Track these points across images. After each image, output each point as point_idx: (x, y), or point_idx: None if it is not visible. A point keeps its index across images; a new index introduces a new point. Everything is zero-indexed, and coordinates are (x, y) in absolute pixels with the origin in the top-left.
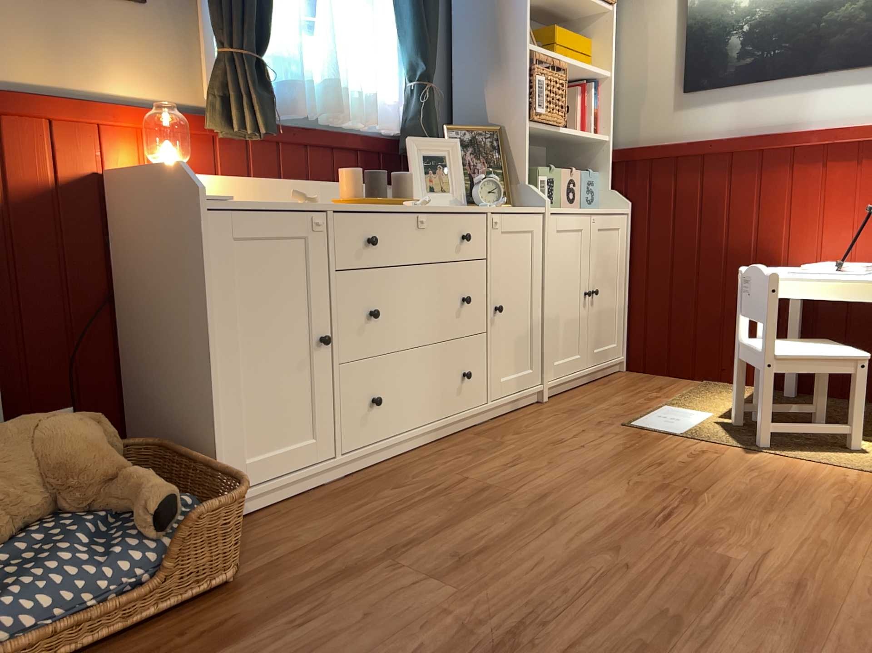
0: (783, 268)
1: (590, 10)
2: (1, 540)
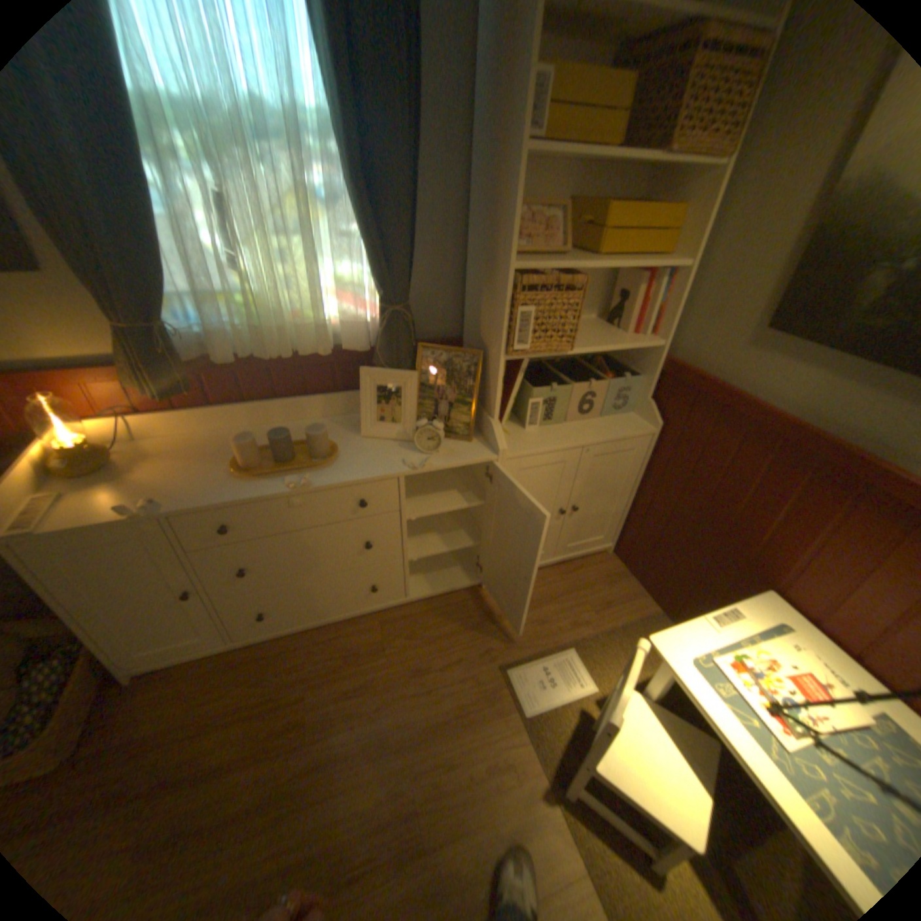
0: (768, 607)
1: (690, 164)
2: None
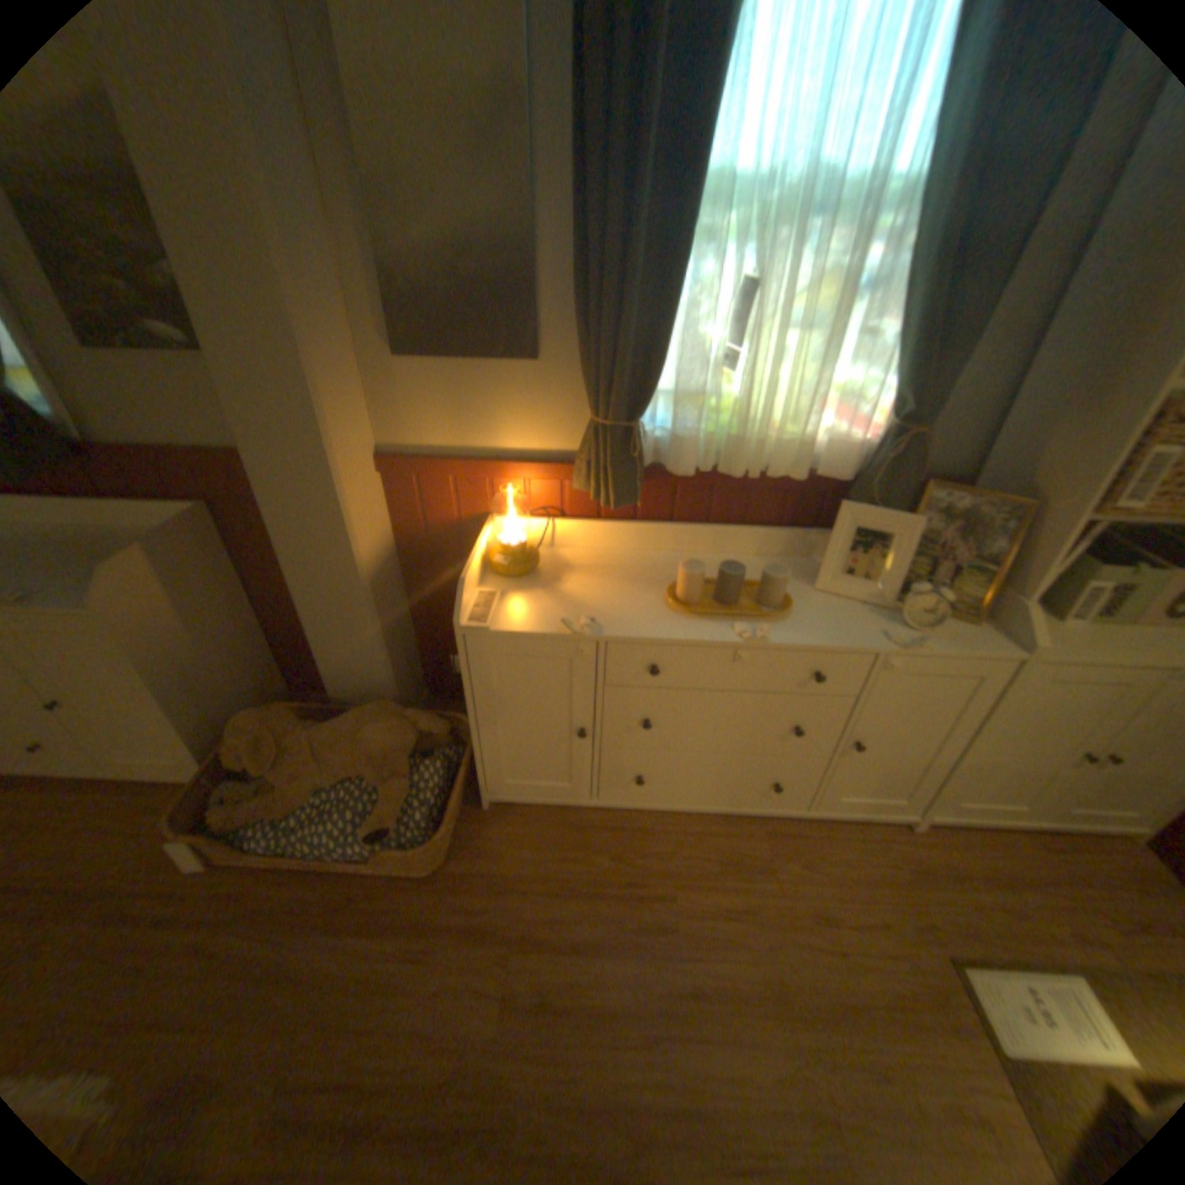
0: None
1: None
2: (327, 788)
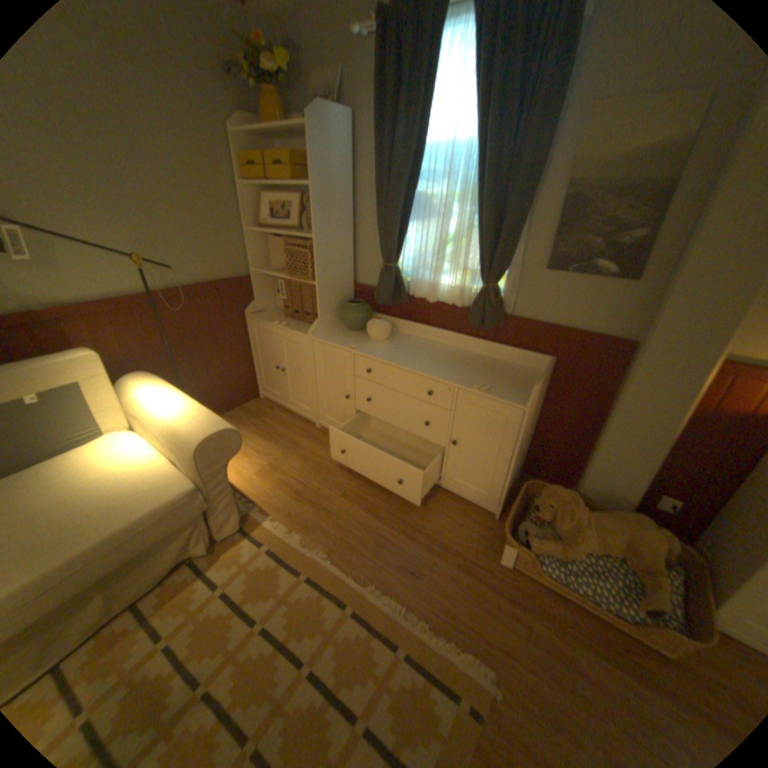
0: None
1: None
2: (597, 556)
